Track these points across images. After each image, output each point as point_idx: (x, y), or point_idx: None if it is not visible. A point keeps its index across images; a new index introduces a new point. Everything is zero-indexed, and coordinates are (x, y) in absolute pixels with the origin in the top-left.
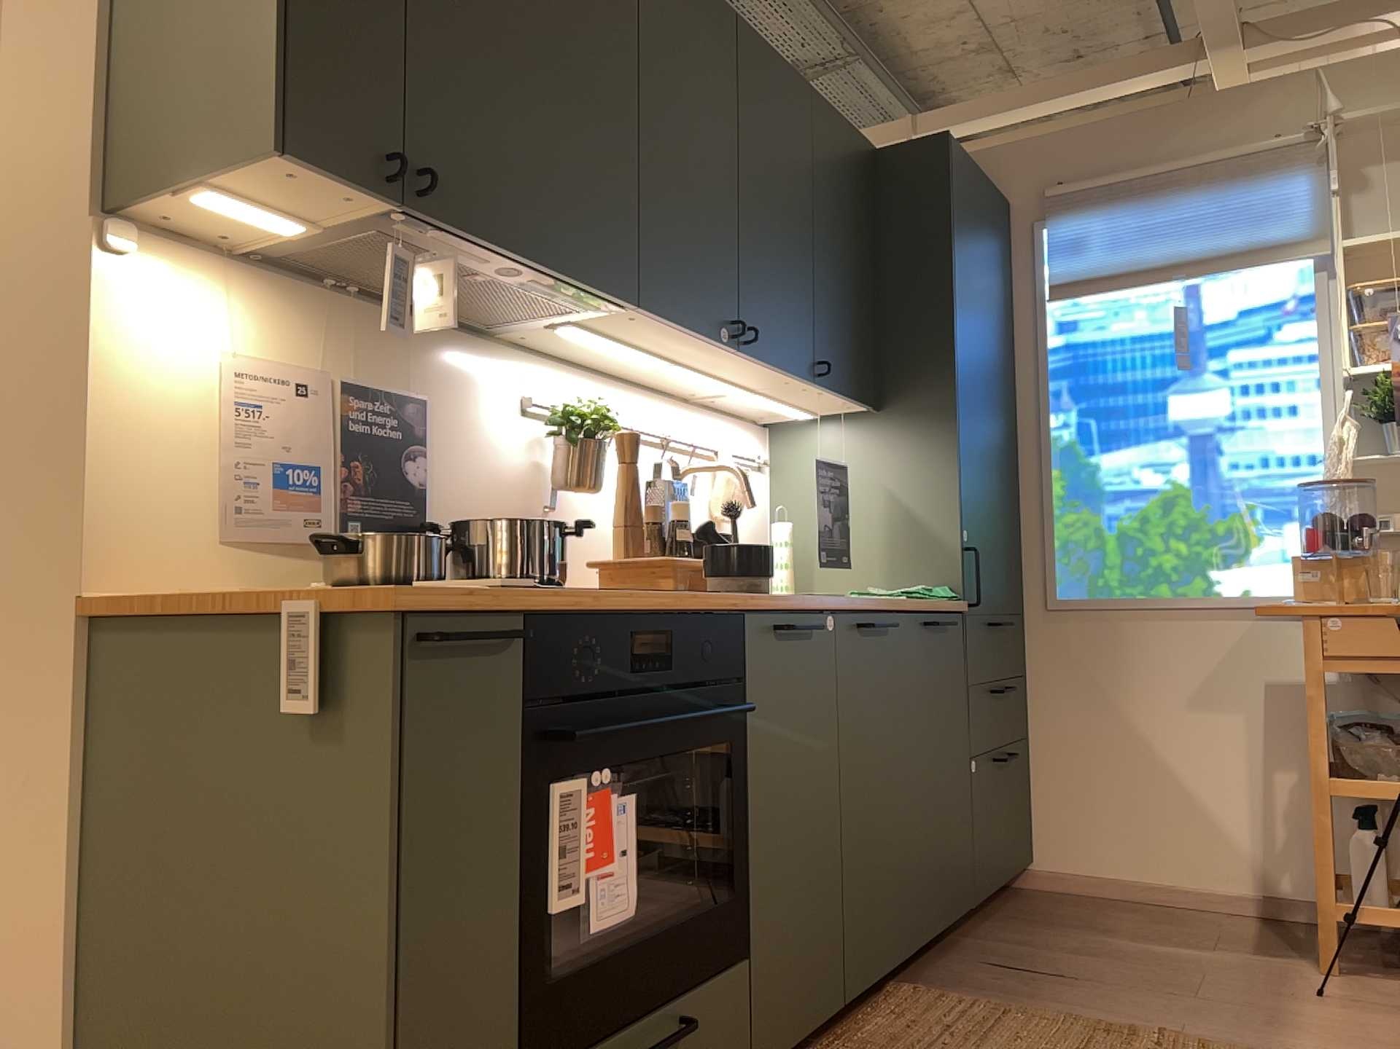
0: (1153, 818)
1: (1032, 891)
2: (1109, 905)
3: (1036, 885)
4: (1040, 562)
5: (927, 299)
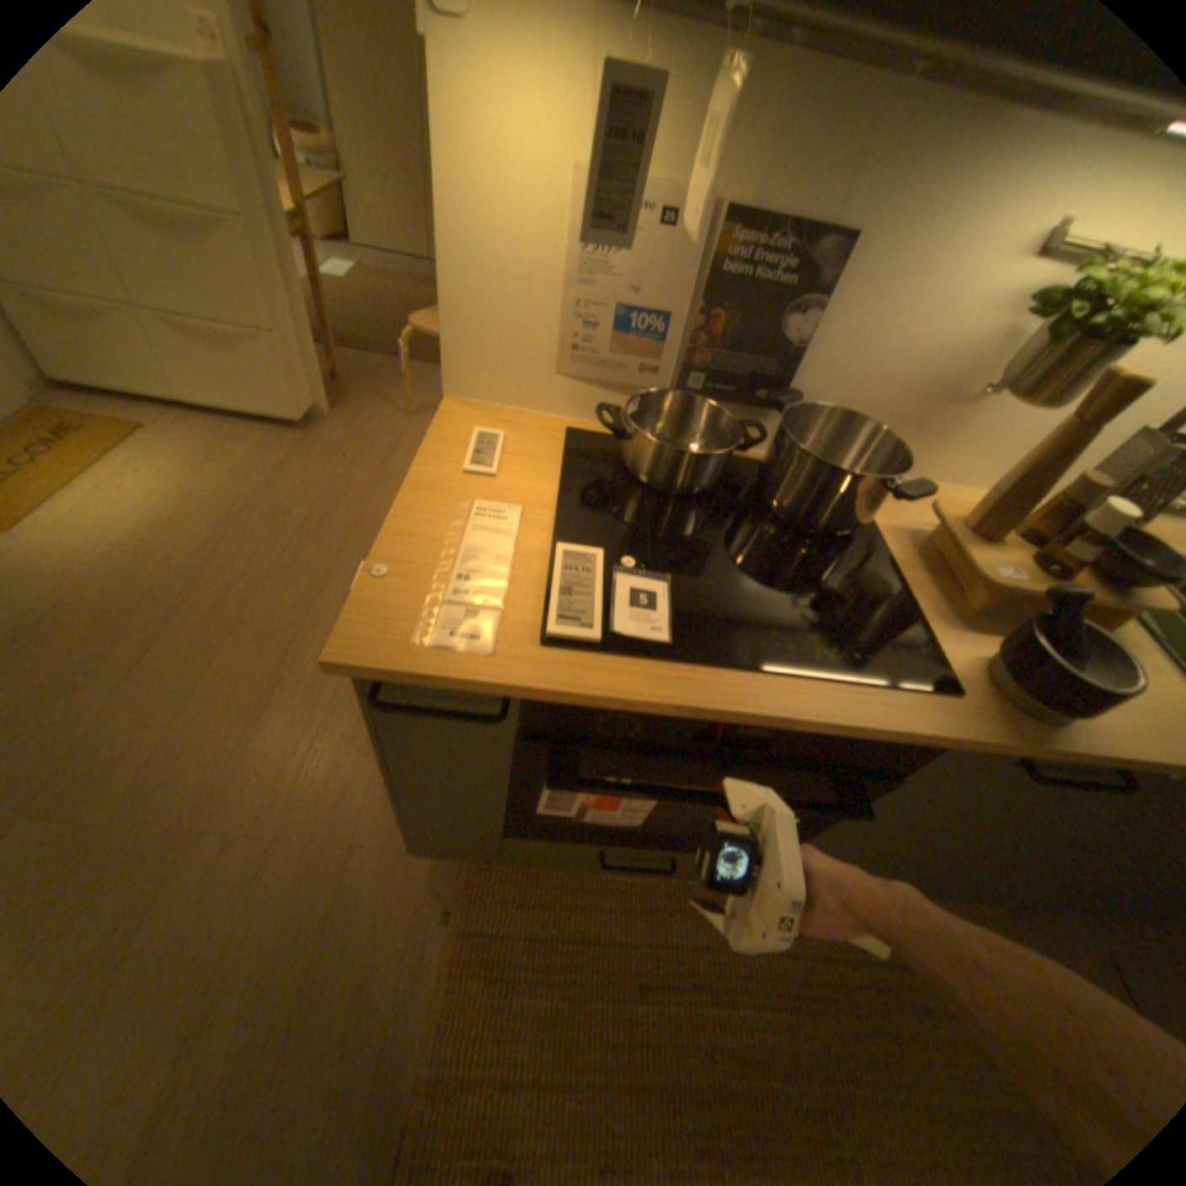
0: None
1: None
2: None
3: None
4: None
5: None
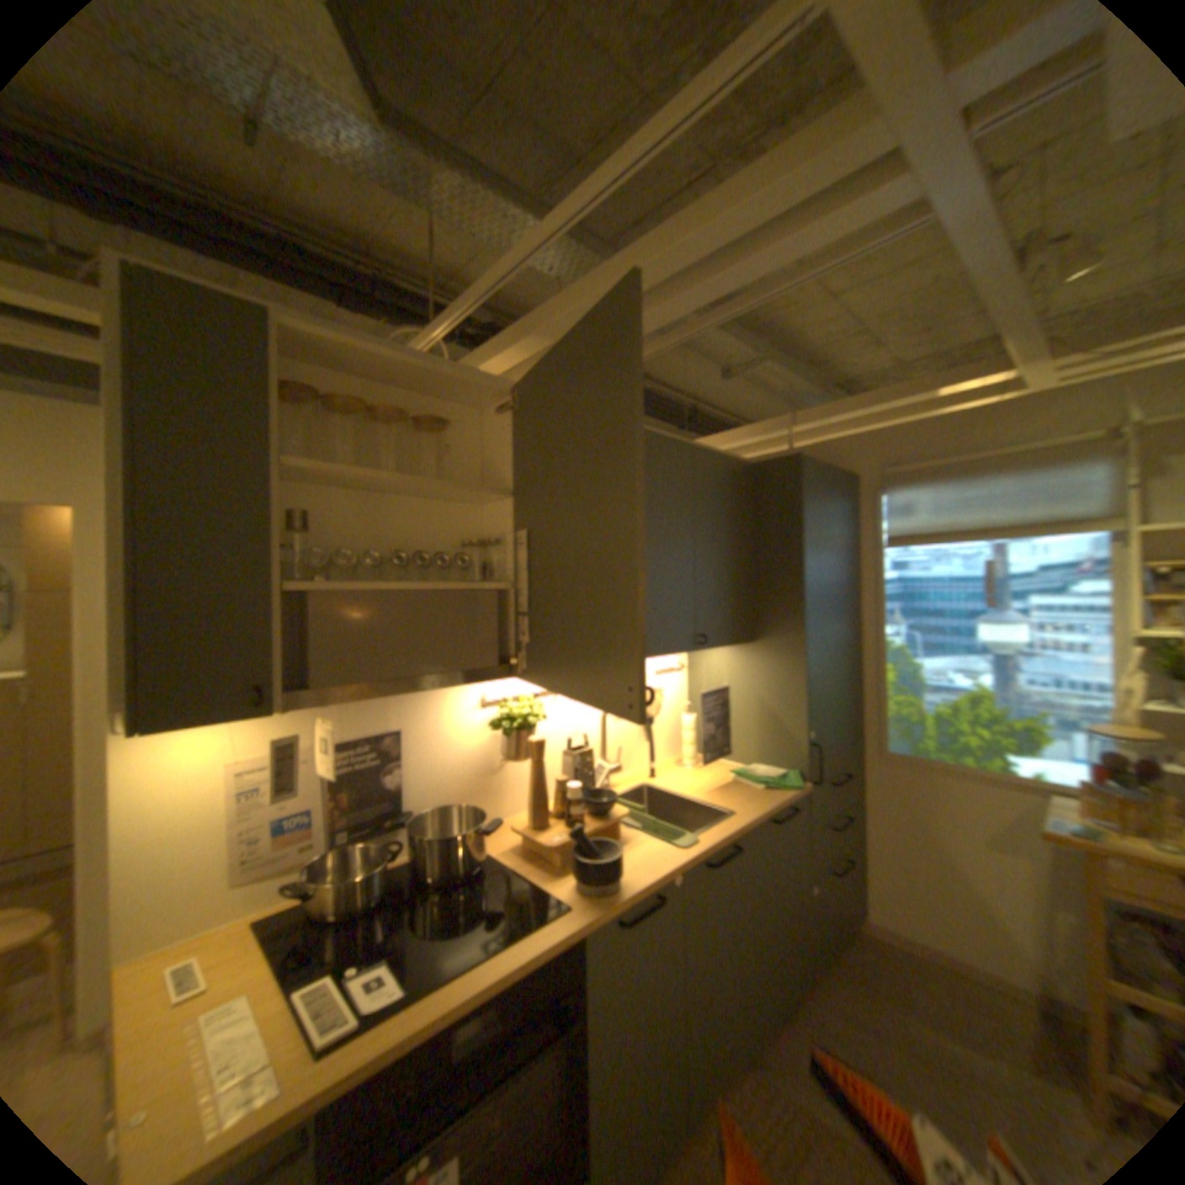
0: (957, 916)
1: (866, 940)
2: (920, 971)
3: (870, 935)
4: (877, 725)
5: (787, 571)
